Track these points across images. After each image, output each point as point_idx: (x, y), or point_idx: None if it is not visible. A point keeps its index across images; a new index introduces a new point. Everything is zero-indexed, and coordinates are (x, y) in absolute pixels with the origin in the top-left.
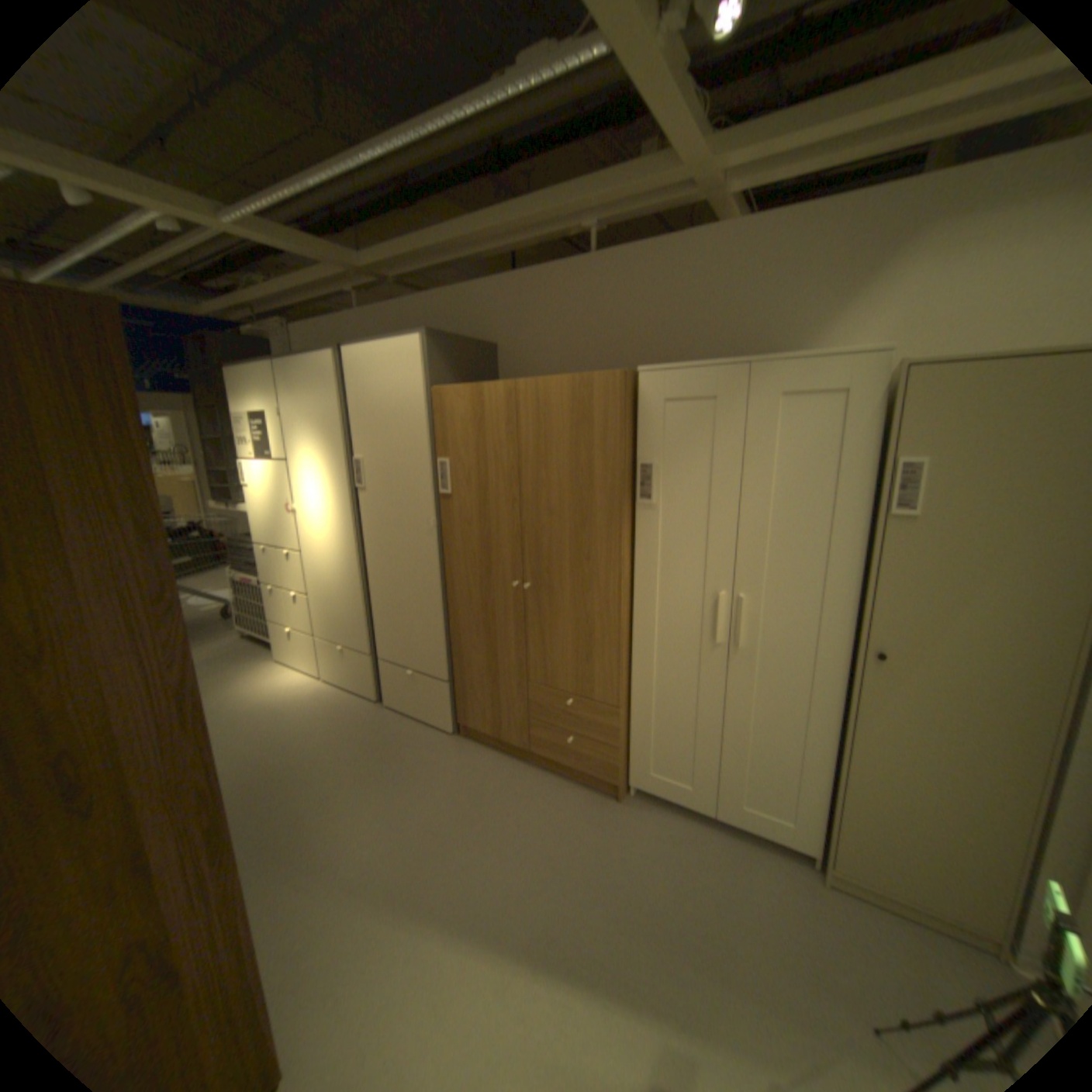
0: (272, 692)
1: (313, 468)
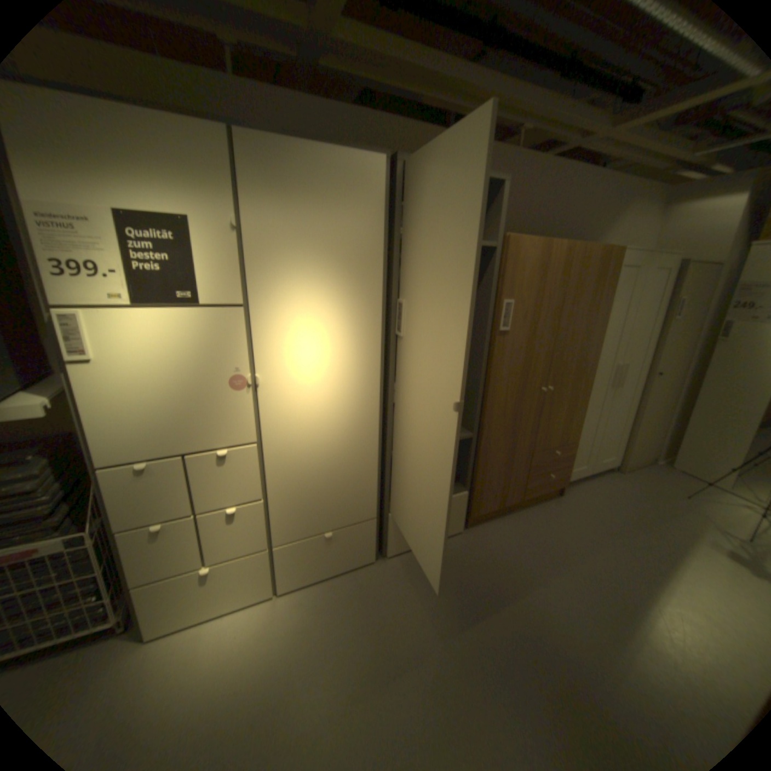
0: (241, 660)
1: (313, 313)
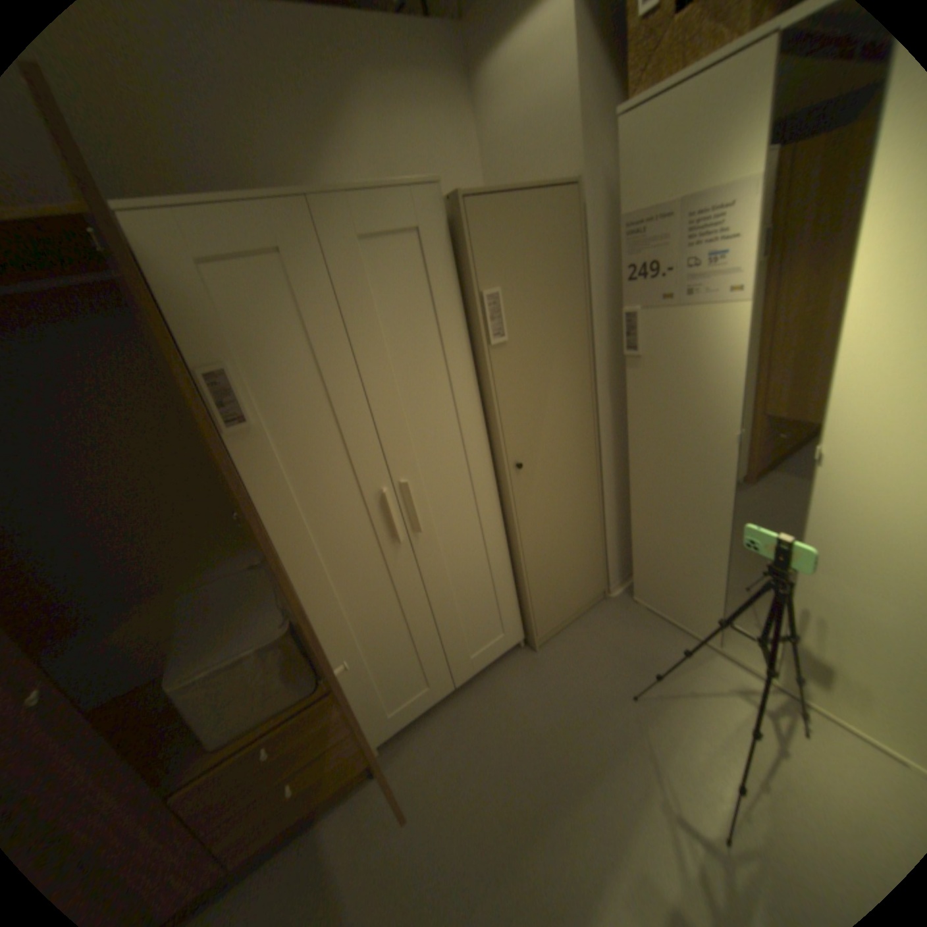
0: None
1: None
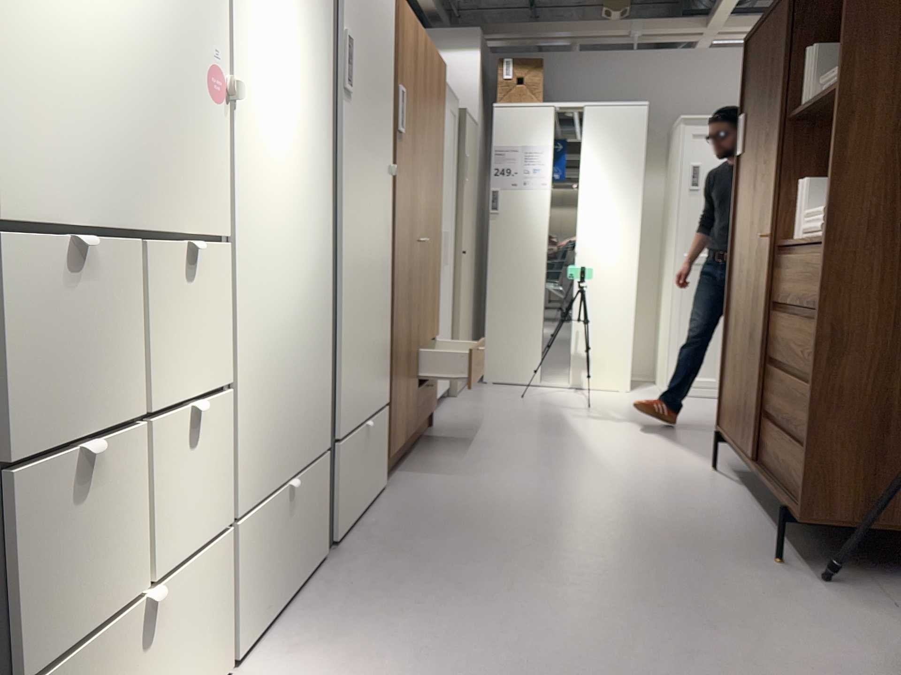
0: None
1: None
